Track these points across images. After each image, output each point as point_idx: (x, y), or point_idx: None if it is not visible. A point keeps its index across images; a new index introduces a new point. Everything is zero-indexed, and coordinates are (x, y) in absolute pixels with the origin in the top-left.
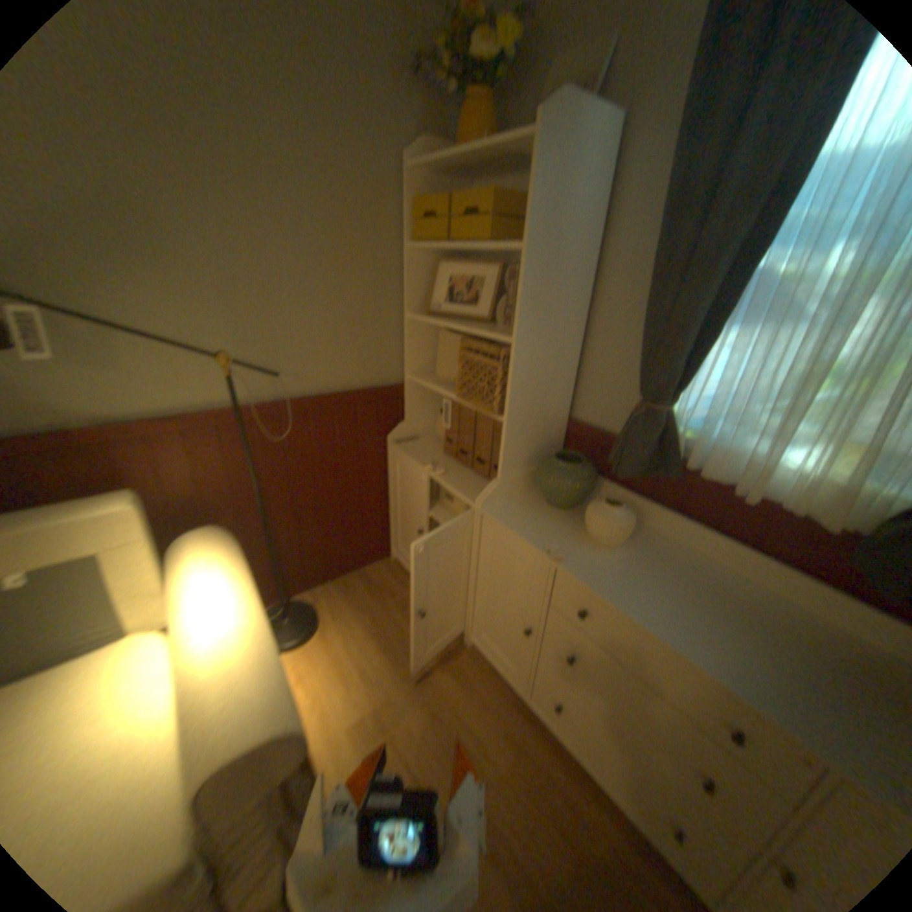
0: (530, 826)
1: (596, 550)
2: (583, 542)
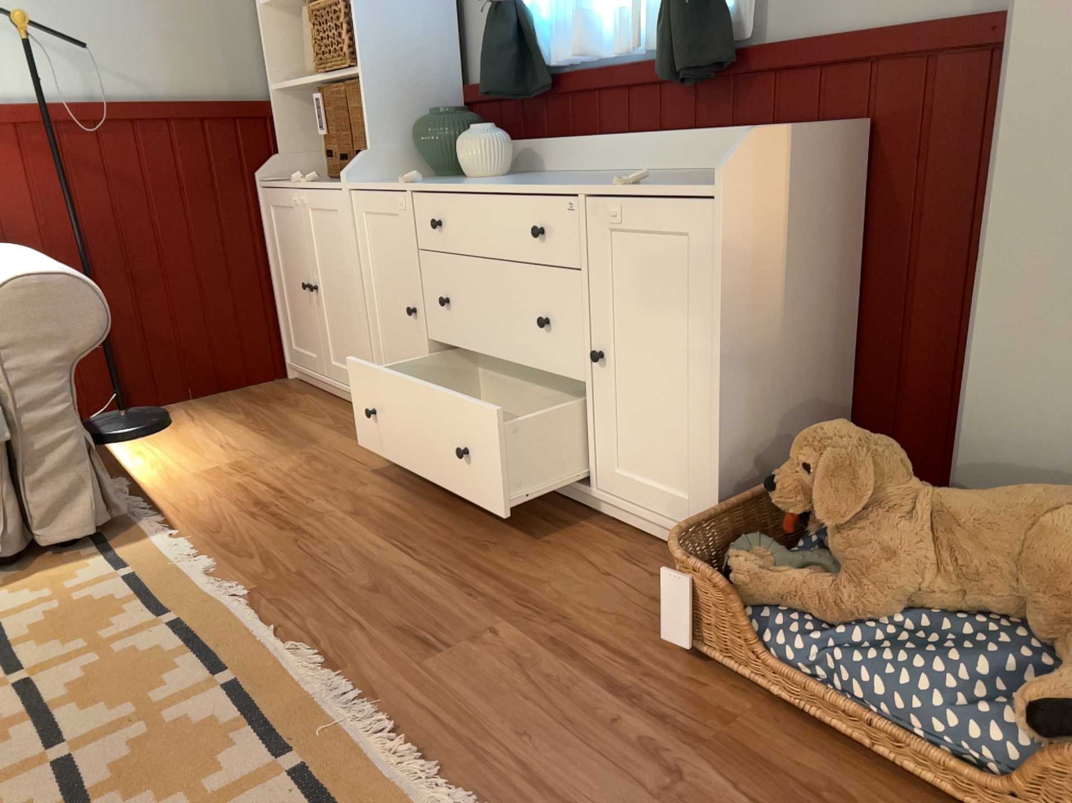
0: (406, 496)
1: (462, 180)
2: (451, 180)
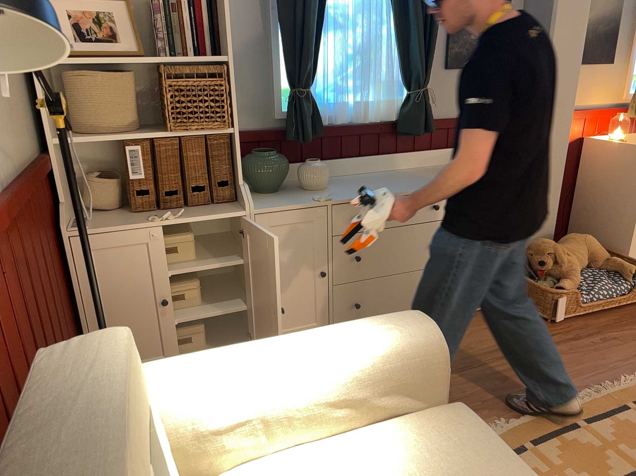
0: None
1: (324, 191)
2: (314, 192)
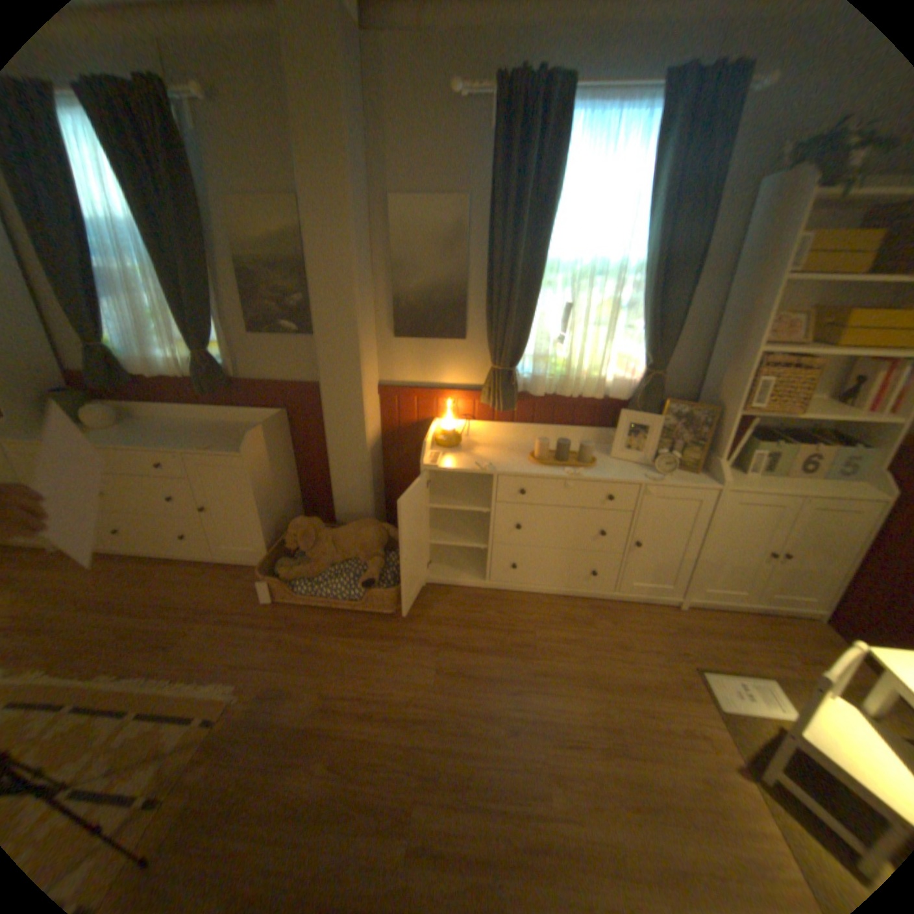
0: (108, 590)
1: (90, 433)
2: (81, 433)
